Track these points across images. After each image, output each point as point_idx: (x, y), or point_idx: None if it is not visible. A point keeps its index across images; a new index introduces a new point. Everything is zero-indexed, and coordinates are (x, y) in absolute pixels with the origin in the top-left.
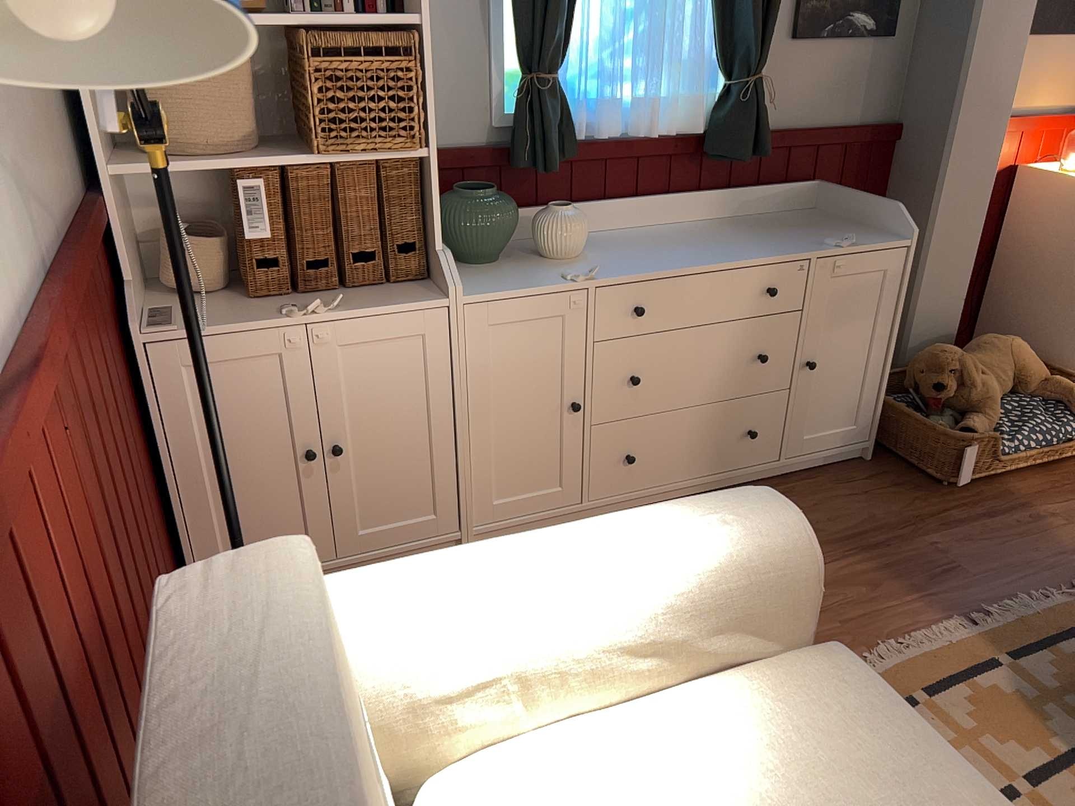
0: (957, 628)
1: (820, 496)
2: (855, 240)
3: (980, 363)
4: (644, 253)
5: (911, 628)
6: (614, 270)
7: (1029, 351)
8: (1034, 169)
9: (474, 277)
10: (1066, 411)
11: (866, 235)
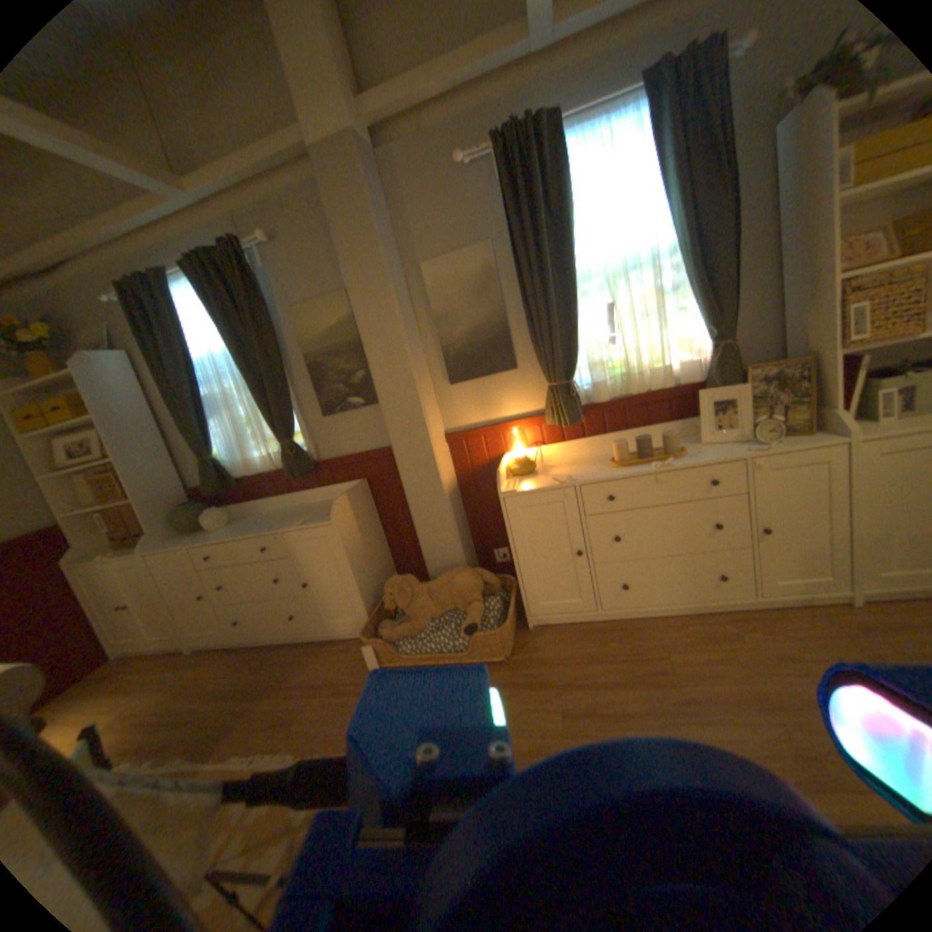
0: (227, 760)
1: (319, 658)
2: (299, 522)
3: (427, 587)
4: (234, 528)
5: (217, 751)
6: (202, 539)
7: (462, 582)
8: (511, 455)
9: (169, 541)
10: (464, 628)
11: (326, 515)
